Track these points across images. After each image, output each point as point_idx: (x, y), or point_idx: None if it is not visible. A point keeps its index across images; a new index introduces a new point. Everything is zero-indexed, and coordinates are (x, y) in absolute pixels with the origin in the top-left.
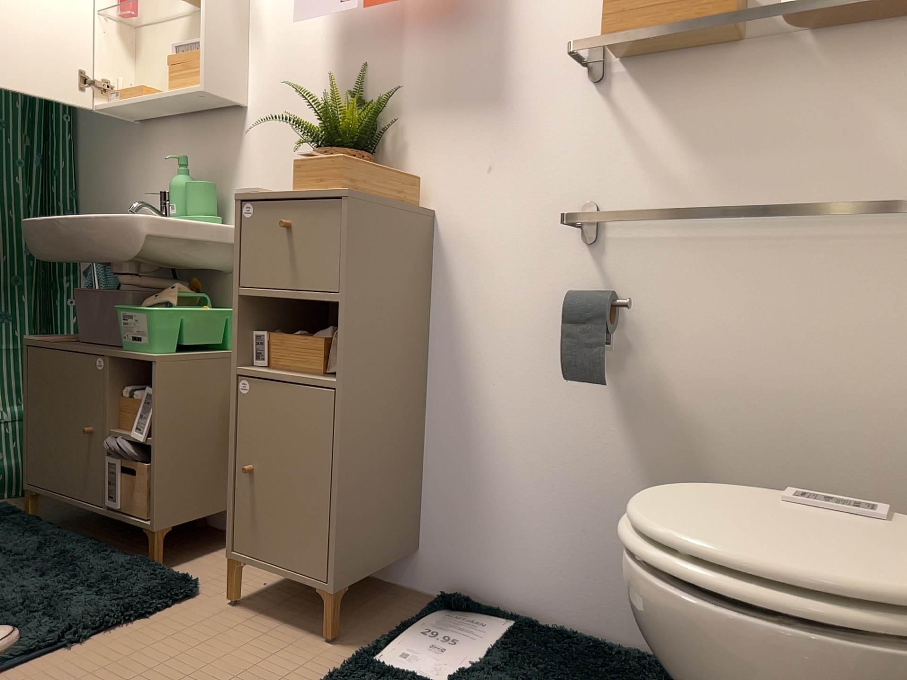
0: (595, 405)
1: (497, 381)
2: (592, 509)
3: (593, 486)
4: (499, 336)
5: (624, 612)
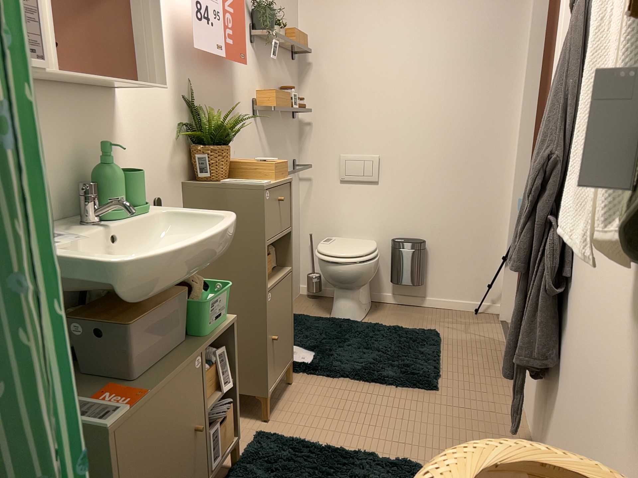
0: None
1: None
2: None
3: None
4: None
5: None
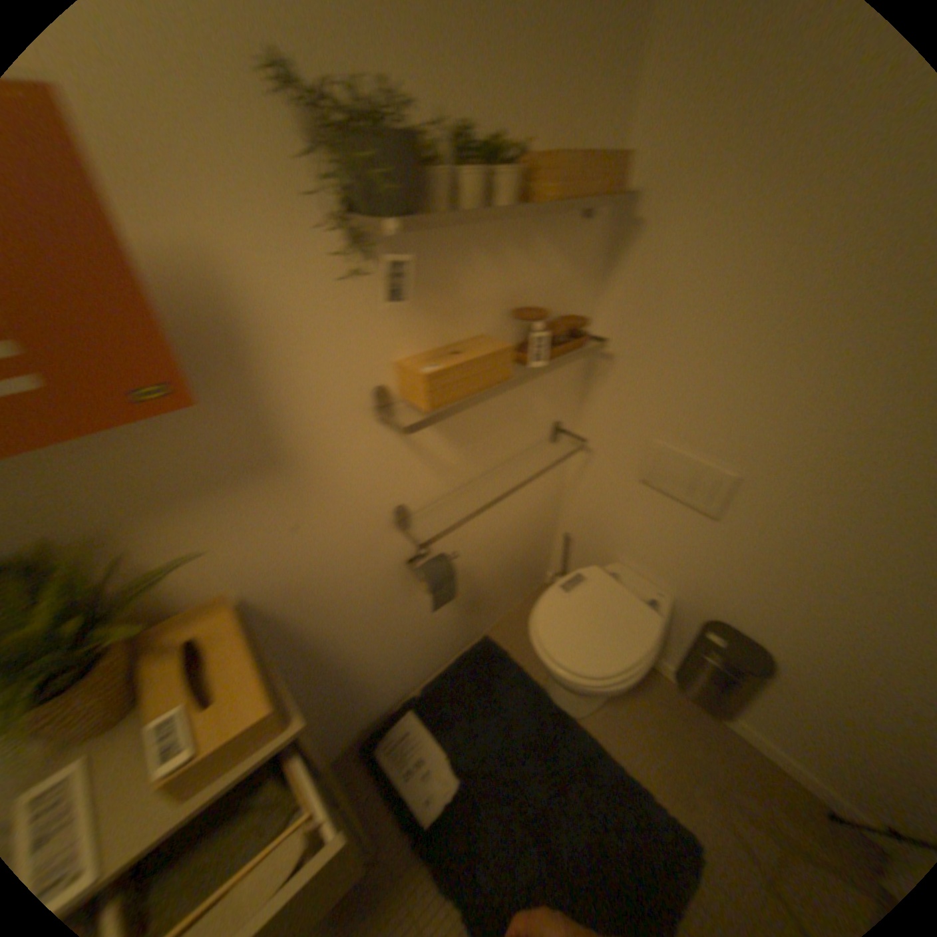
0: (423, 599)
1: (354, 639)
2: (427, 636)
3: (426, 628)
4: (348, 618)
5: (447, 652)
